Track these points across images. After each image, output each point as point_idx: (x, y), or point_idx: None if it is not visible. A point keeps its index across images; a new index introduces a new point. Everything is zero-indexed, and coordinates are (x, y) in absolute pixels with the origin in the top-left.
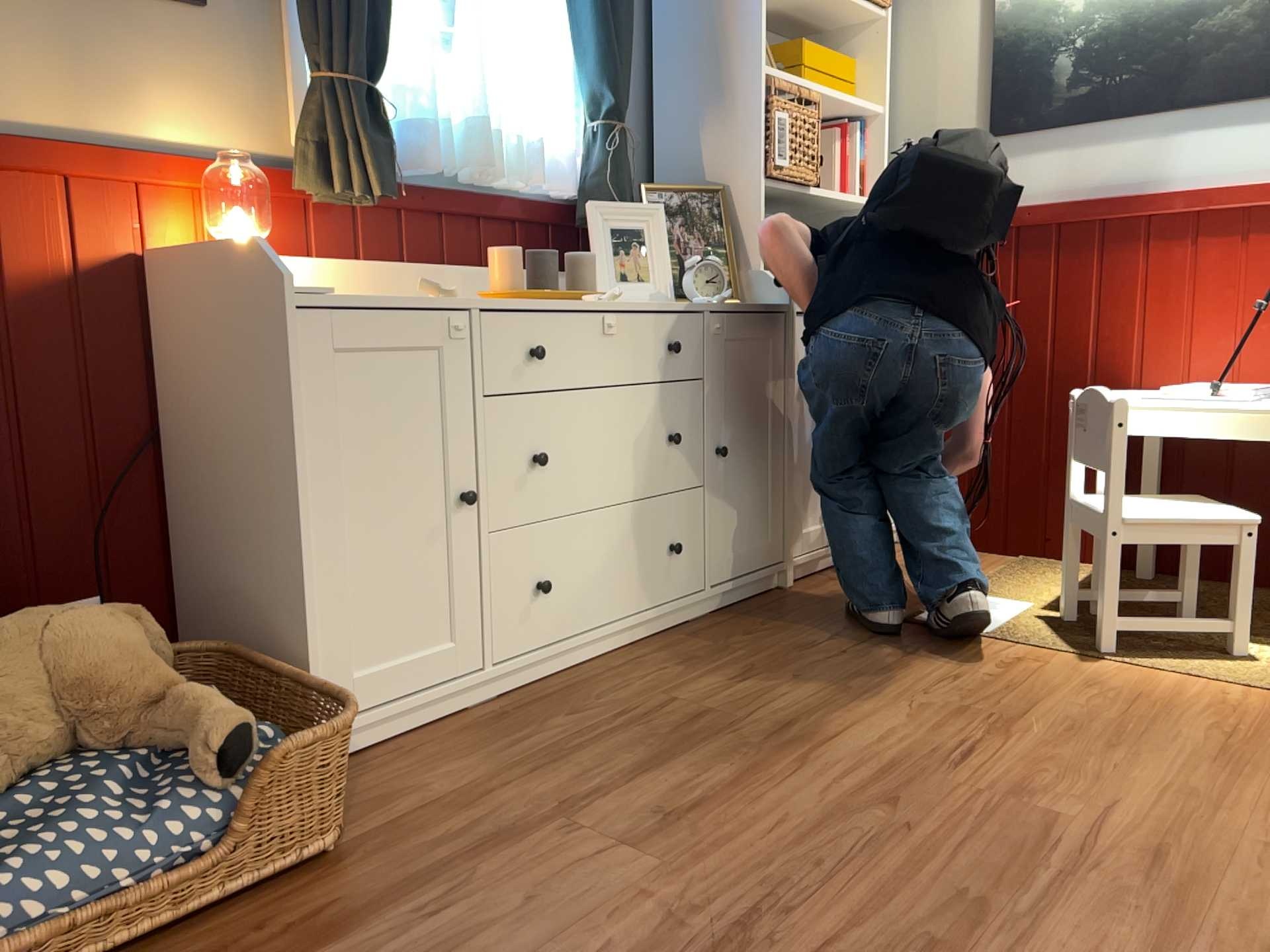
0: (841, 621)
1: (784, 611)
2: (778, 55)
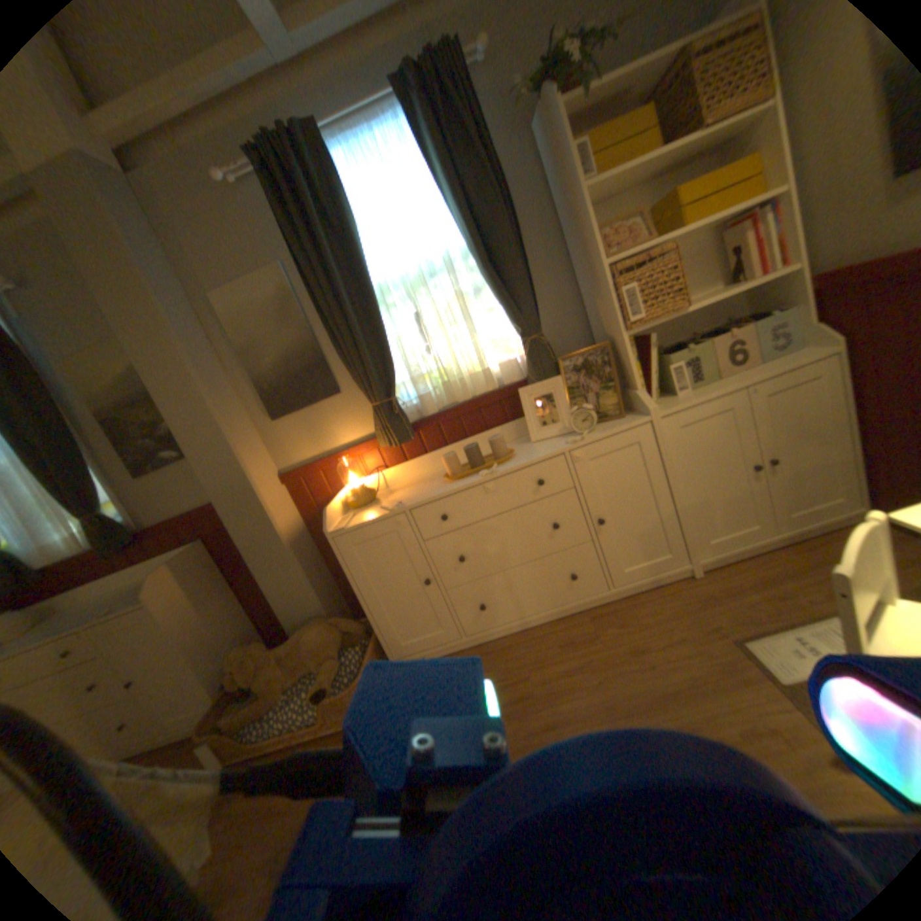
0: (691, 630)
1: (669, 606)
2: (668, 200)
